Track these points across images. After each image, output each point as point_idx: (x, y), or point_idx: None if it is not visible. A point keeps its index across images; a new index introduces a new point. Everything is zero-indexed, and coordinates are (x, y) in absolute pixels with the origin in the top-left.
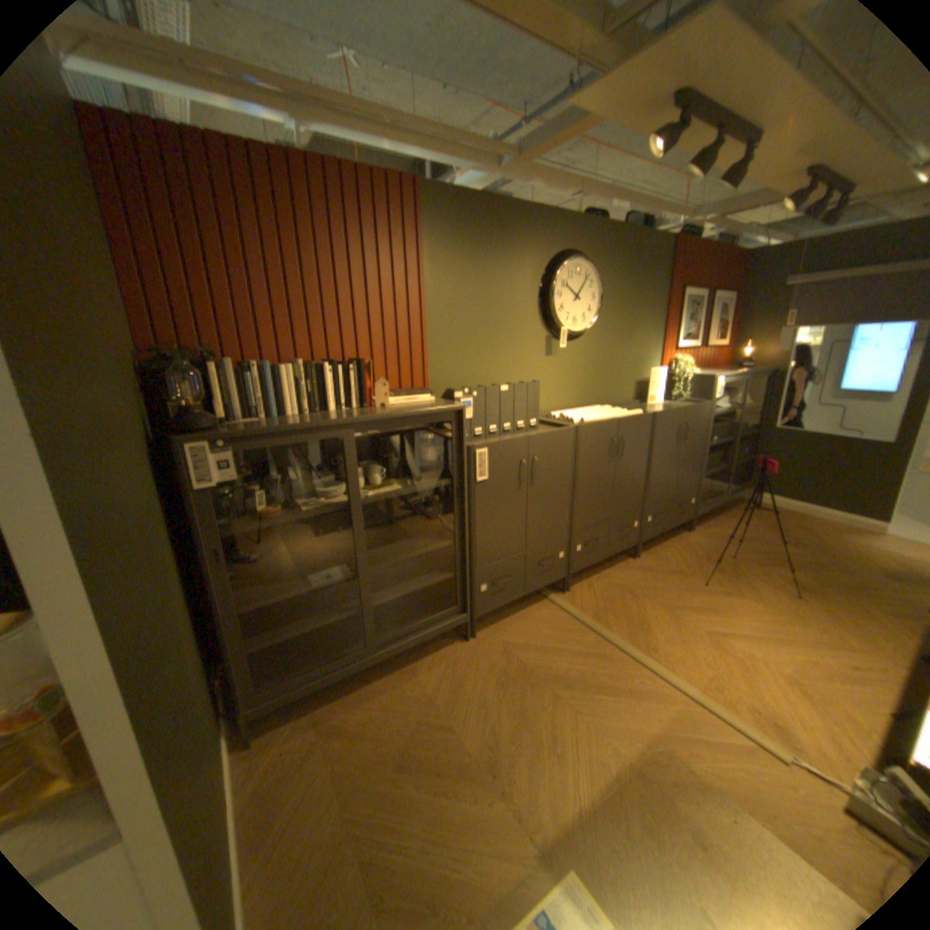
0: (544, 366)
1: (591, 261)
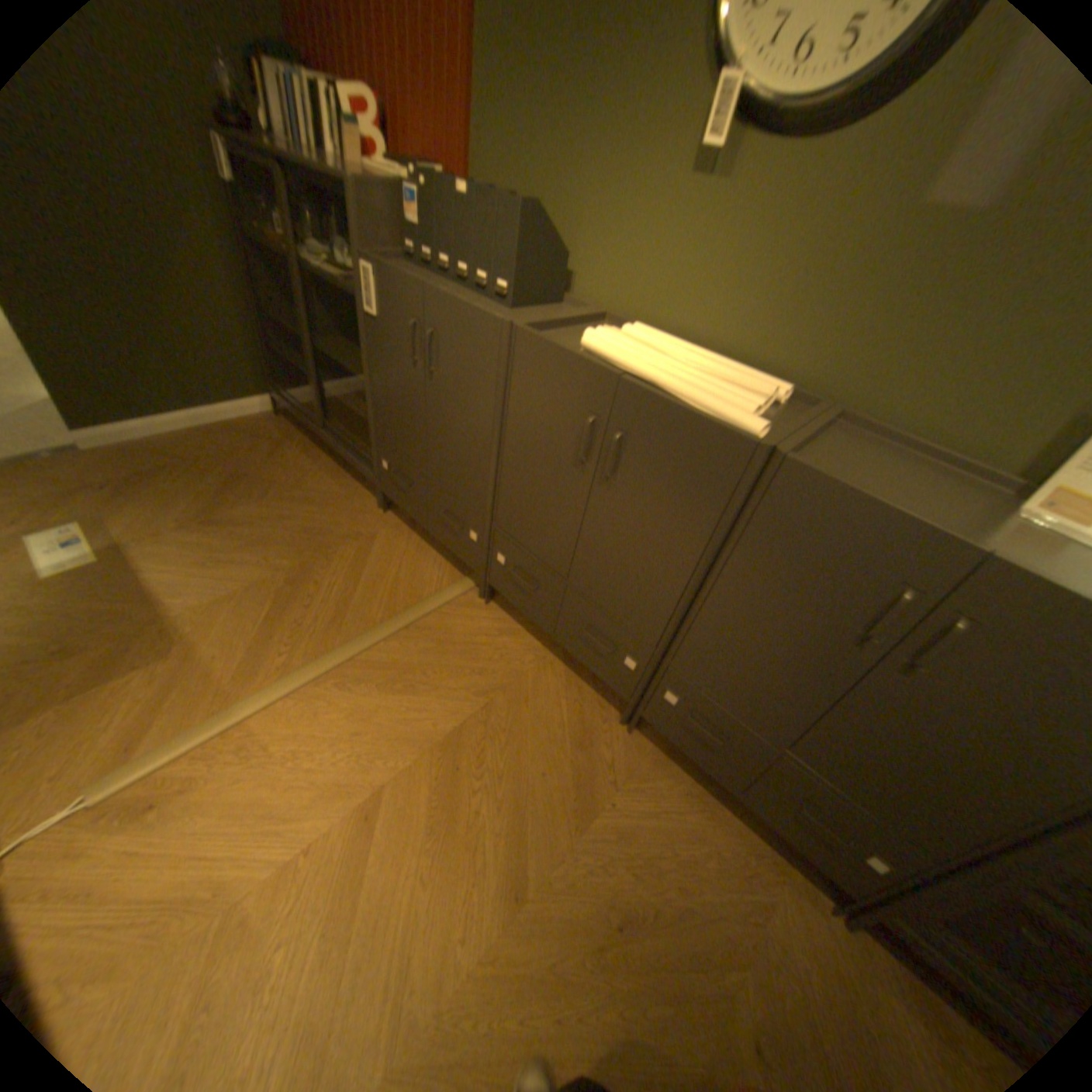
0: (682, 200)
1: None
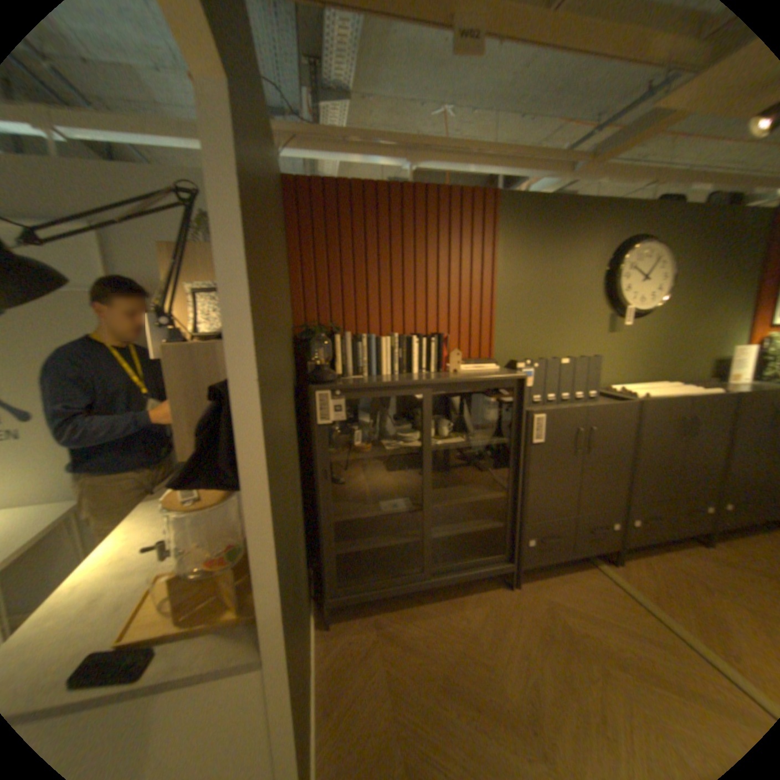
0: (607, 342)
1: (665, 243)
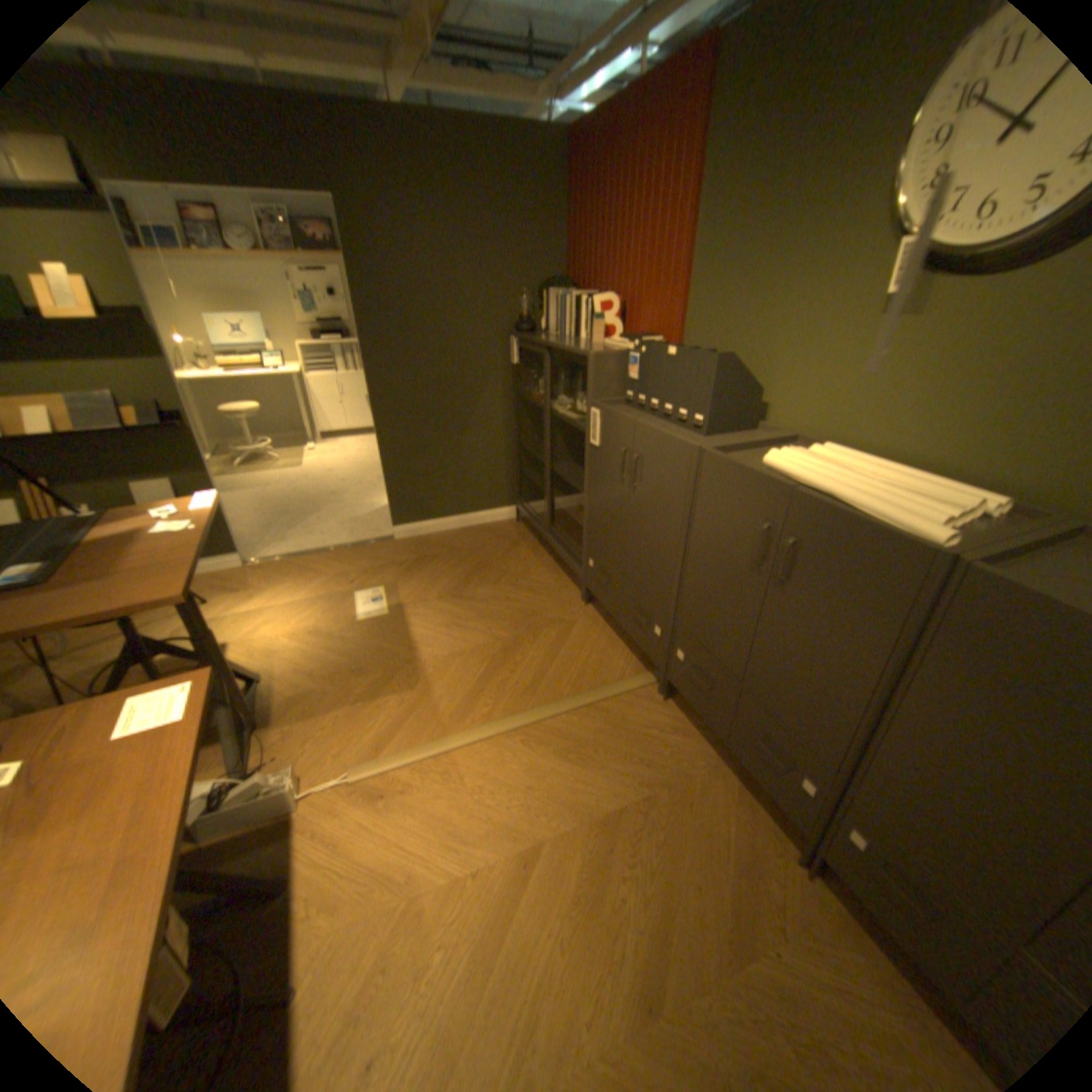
0: (873, 337)
1: None
